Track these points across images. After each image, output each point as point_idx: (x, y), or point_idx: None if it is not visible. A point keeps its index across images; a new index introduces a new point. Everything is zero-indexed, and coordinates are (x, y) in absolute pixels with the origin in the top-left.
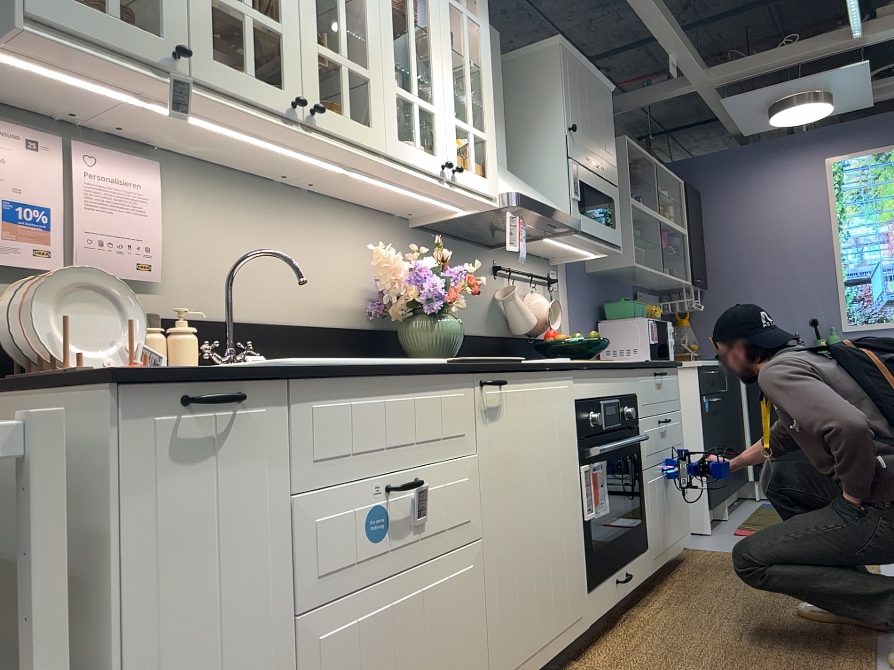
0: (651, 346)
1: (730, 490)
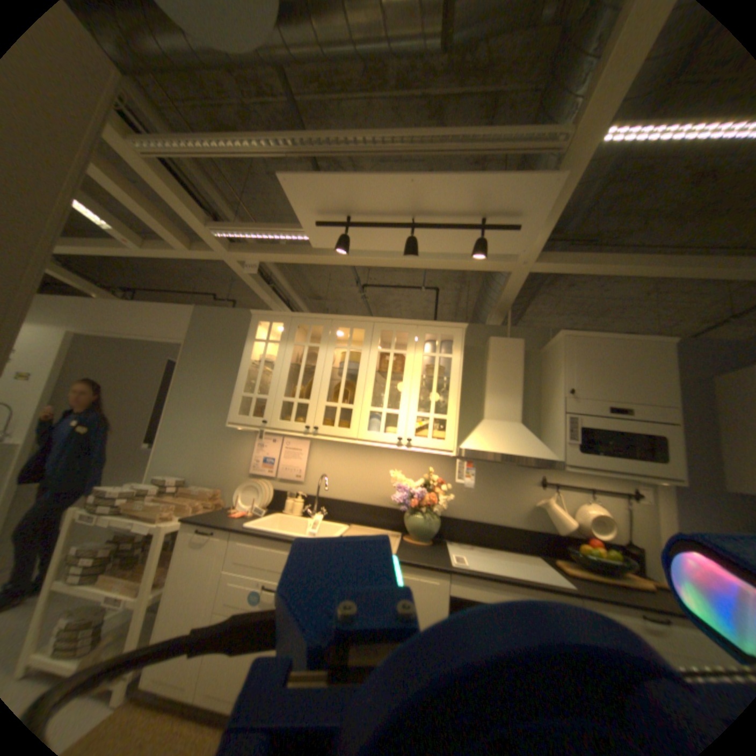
0: None
1: None
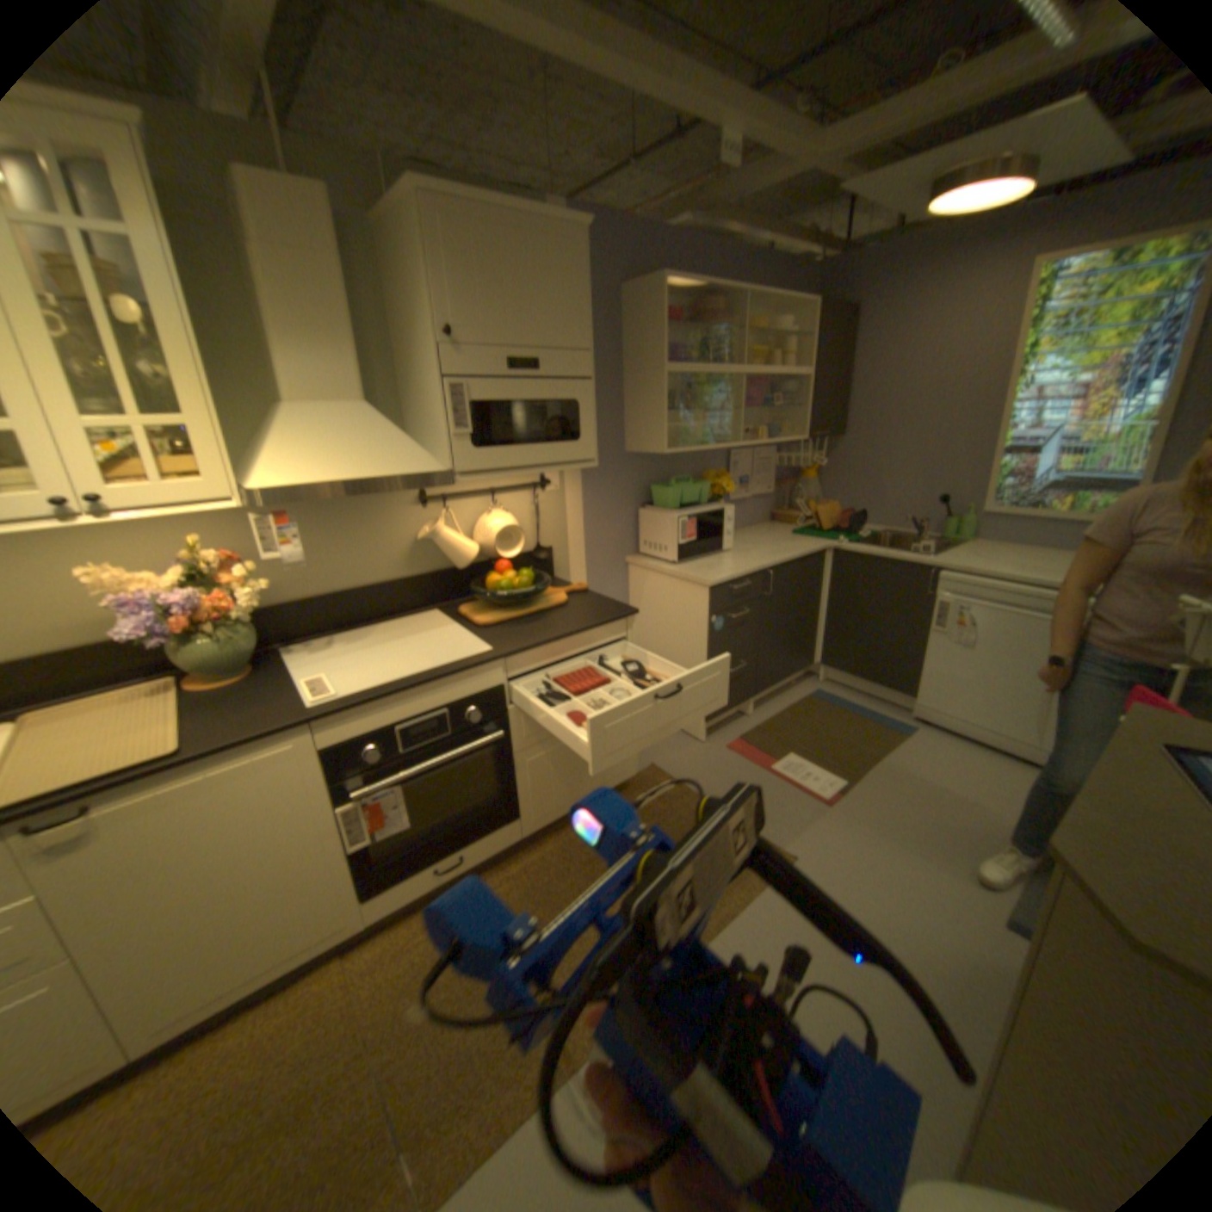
0: (680, 548)
1: (757, 693)
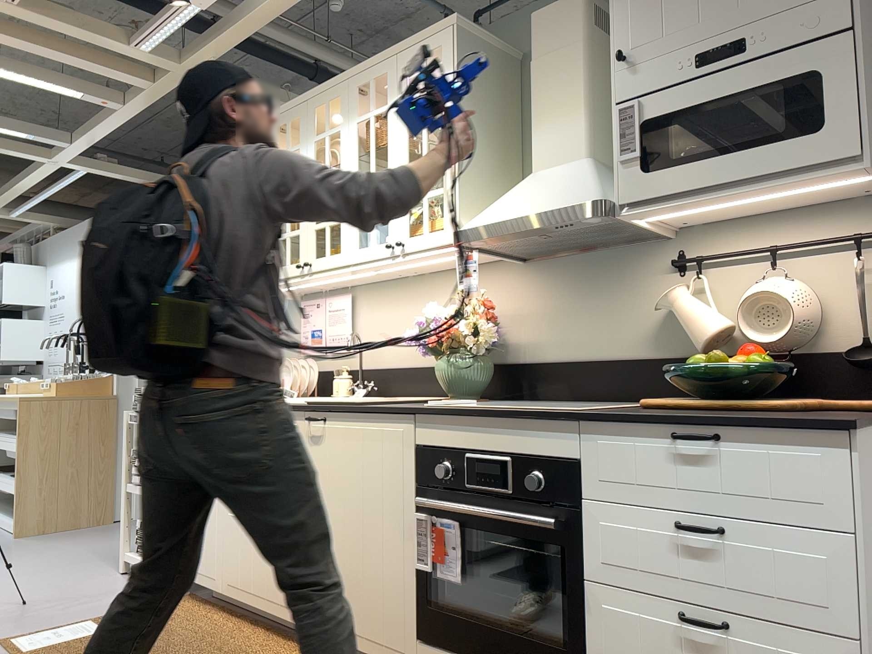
0: None
1: None
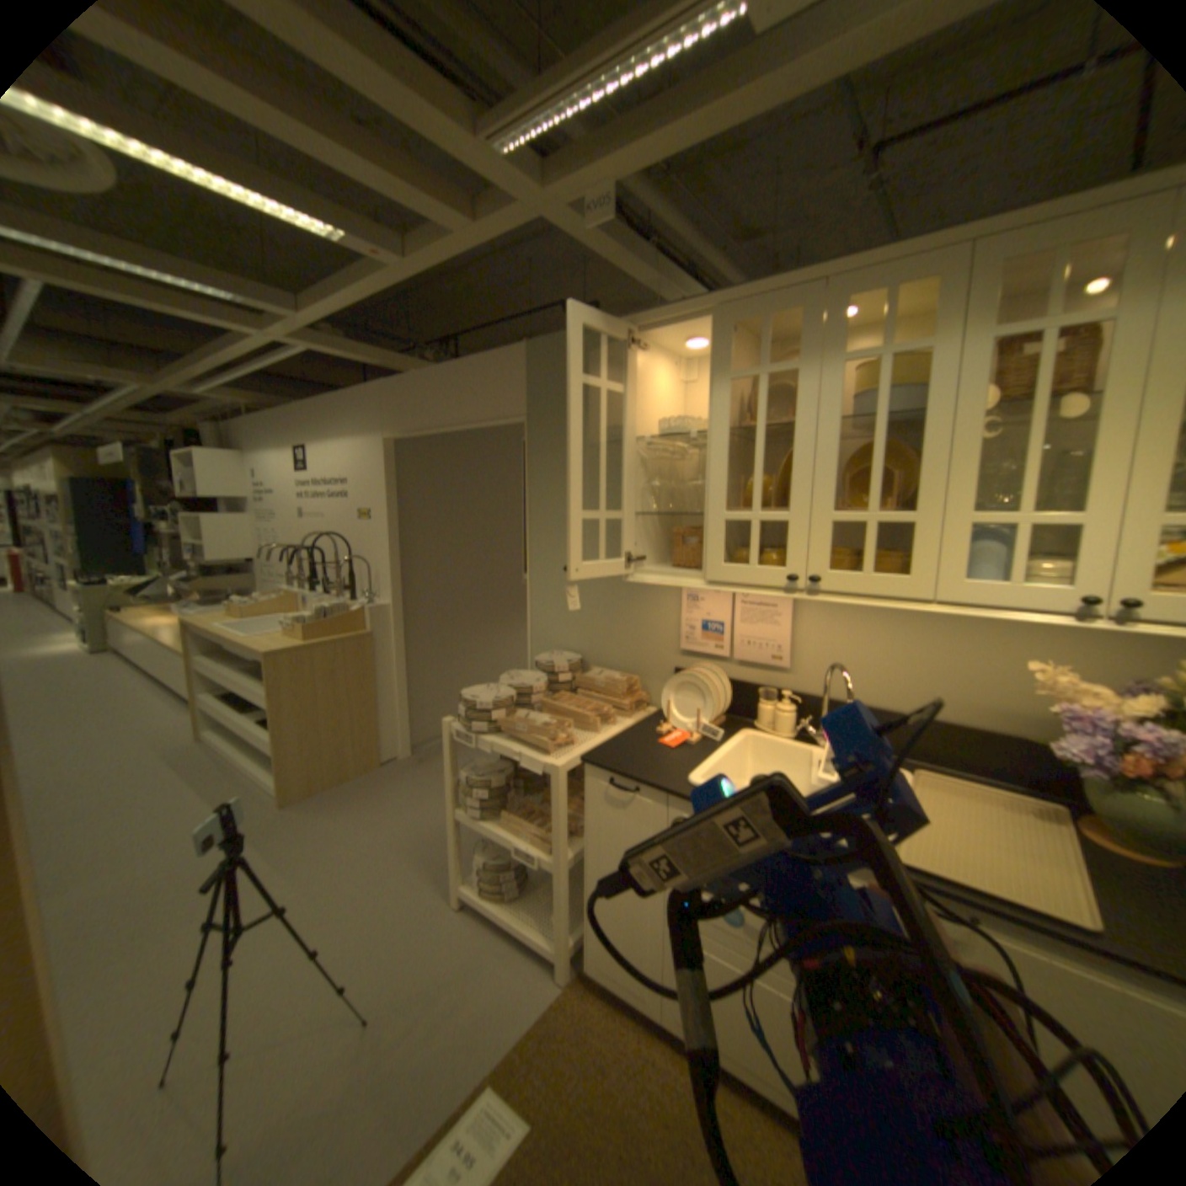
0: None
1: None
